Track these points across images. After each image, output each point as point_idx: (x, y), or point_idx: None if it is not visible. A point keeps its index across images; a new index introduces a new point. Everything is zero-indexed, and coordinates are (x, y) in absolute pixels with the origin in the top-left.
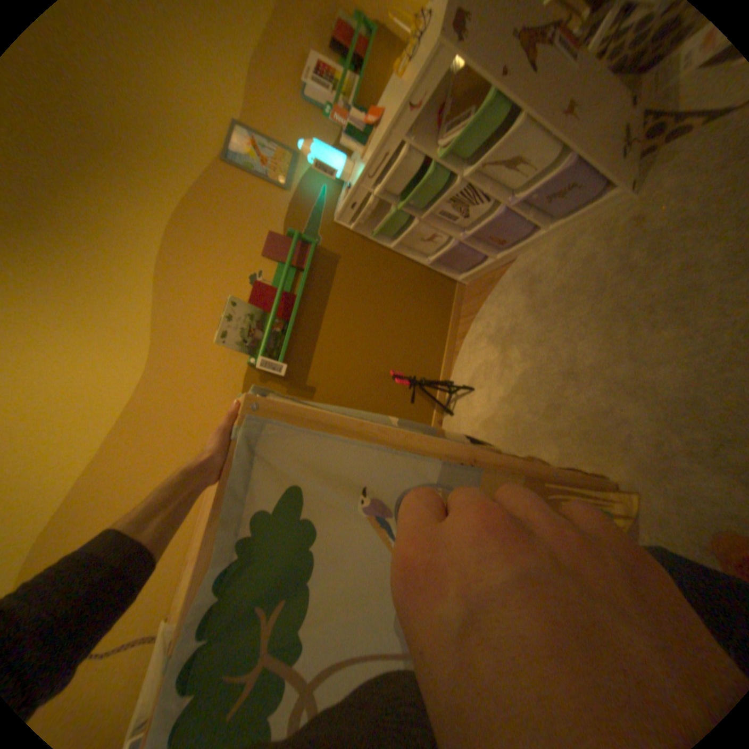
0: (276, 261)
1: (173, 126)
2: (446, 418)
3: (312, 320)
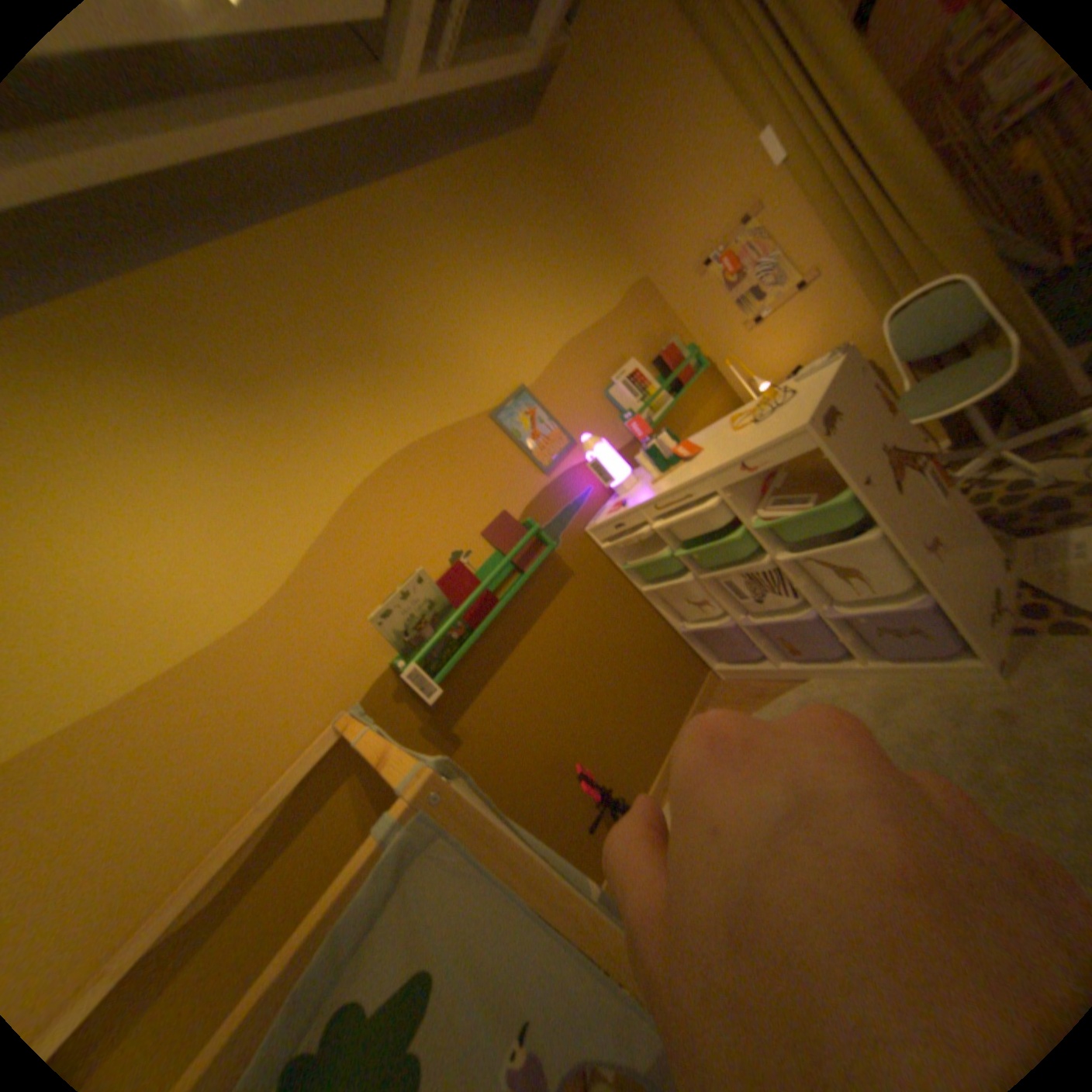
0: (494, 547)
1: (458, 366)
2: None
3: (503, 641)
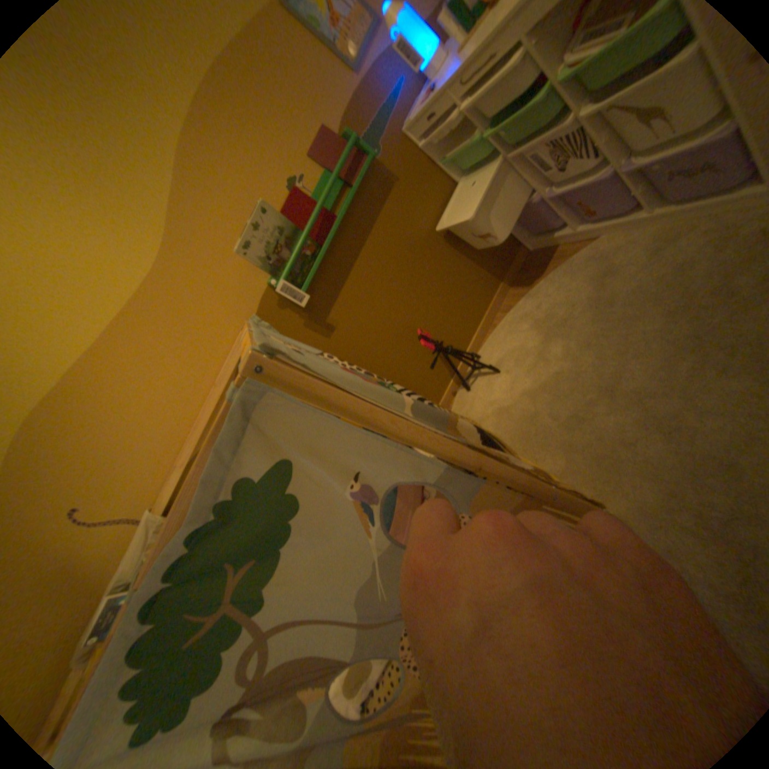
0: (321, 166)
1: None
2: (461, 391)
3: (348, 250)
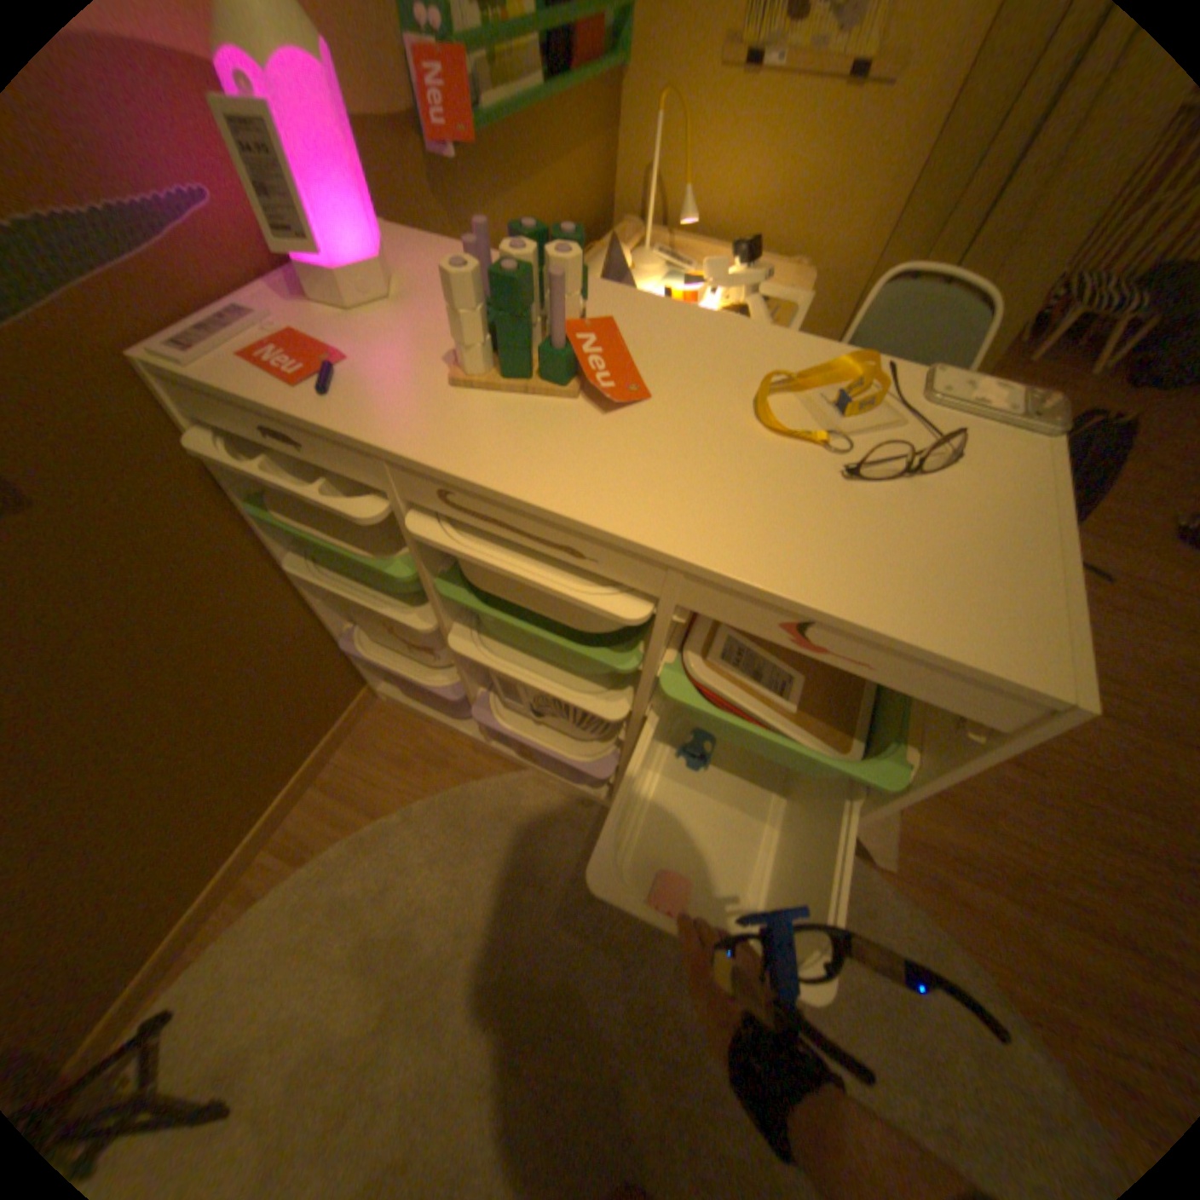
0: None
1: None
2: None
3: None
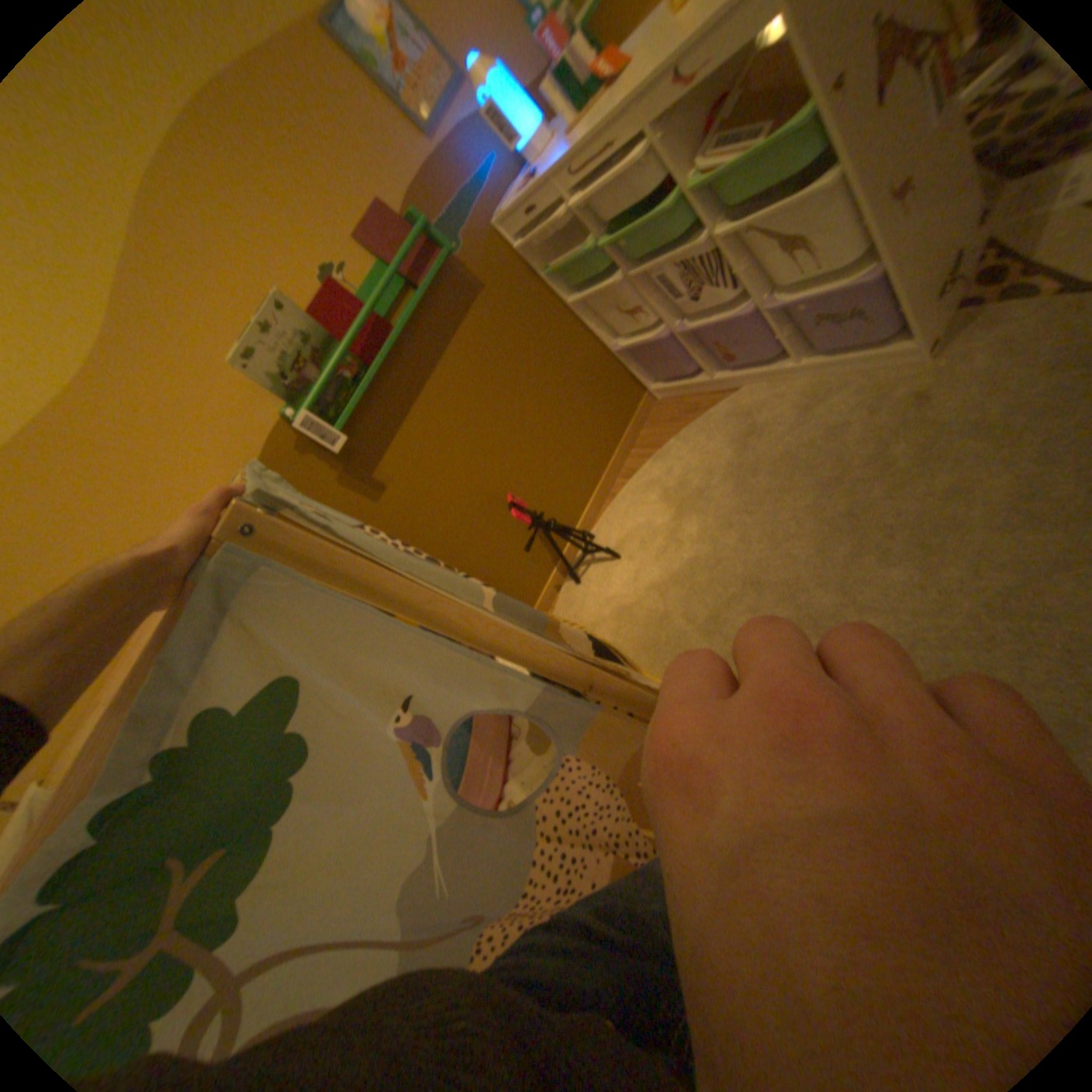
0: (373, 257)
1: None
2: (567, 584)
3: (409, 378)
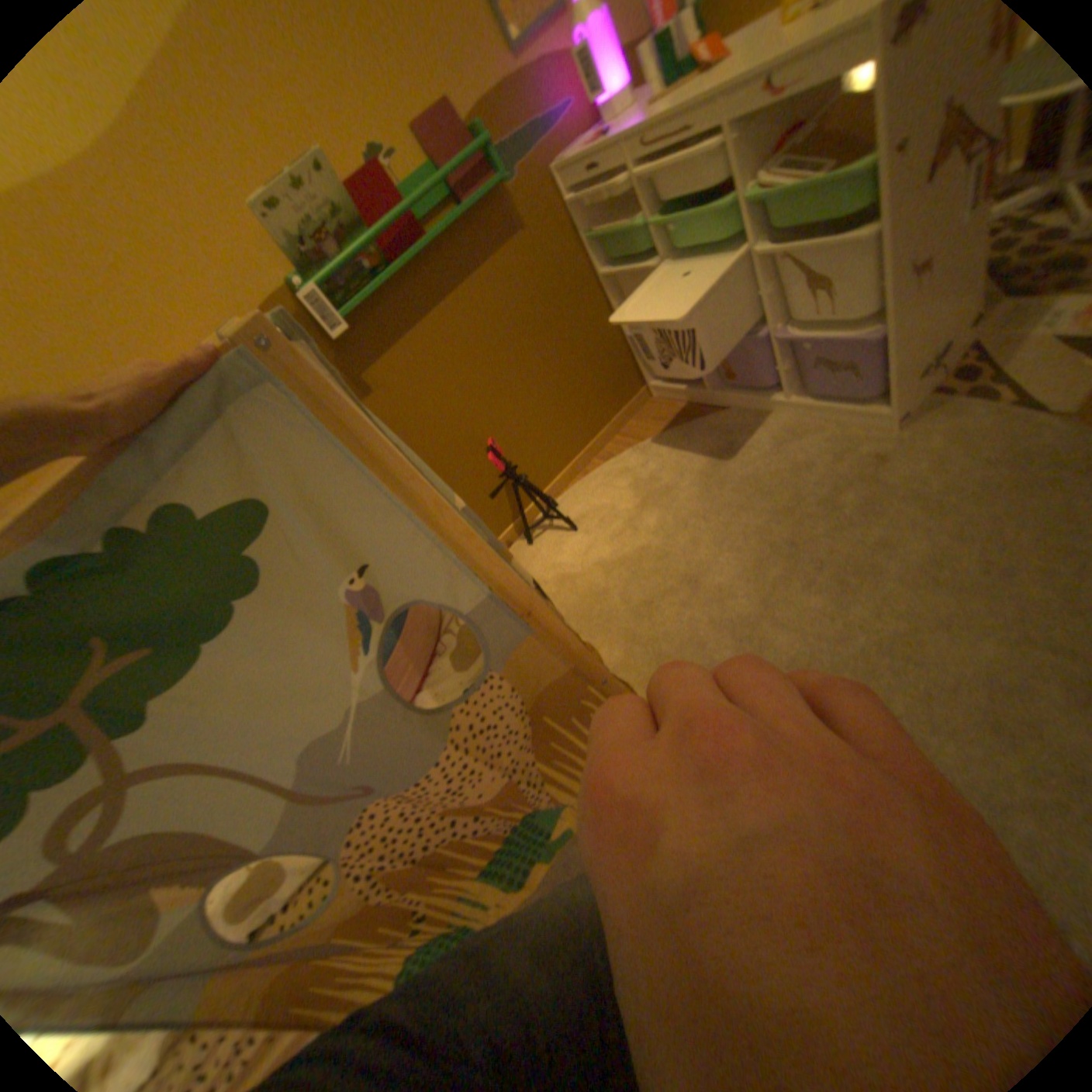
0: (425, 152)
1: None
2: (519, 542)
3: (425, 289)
